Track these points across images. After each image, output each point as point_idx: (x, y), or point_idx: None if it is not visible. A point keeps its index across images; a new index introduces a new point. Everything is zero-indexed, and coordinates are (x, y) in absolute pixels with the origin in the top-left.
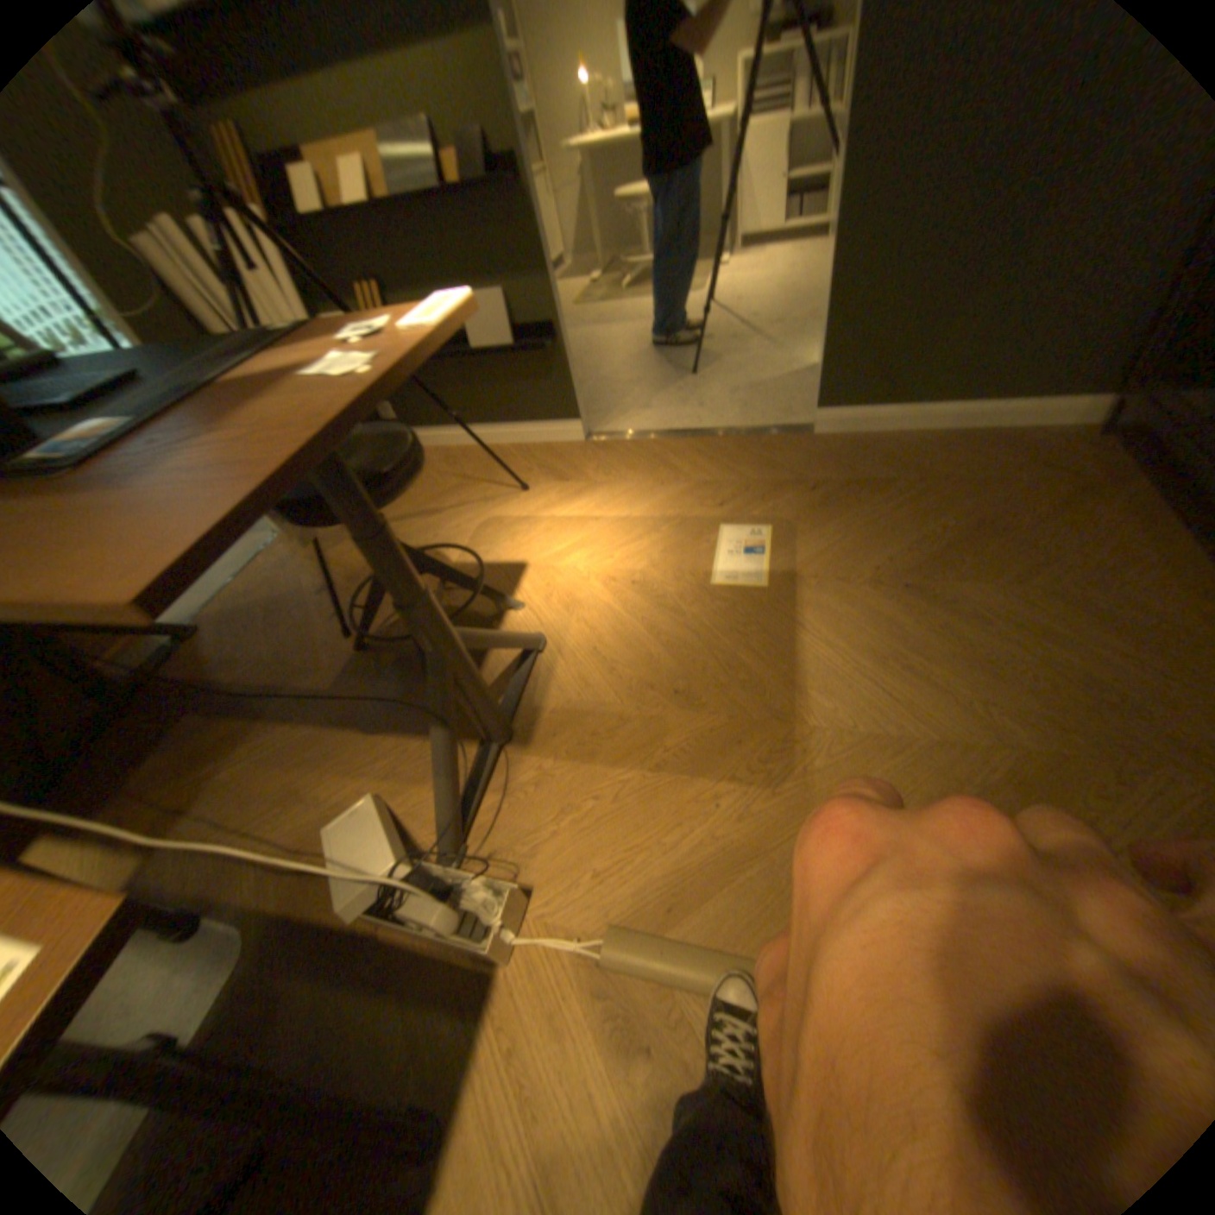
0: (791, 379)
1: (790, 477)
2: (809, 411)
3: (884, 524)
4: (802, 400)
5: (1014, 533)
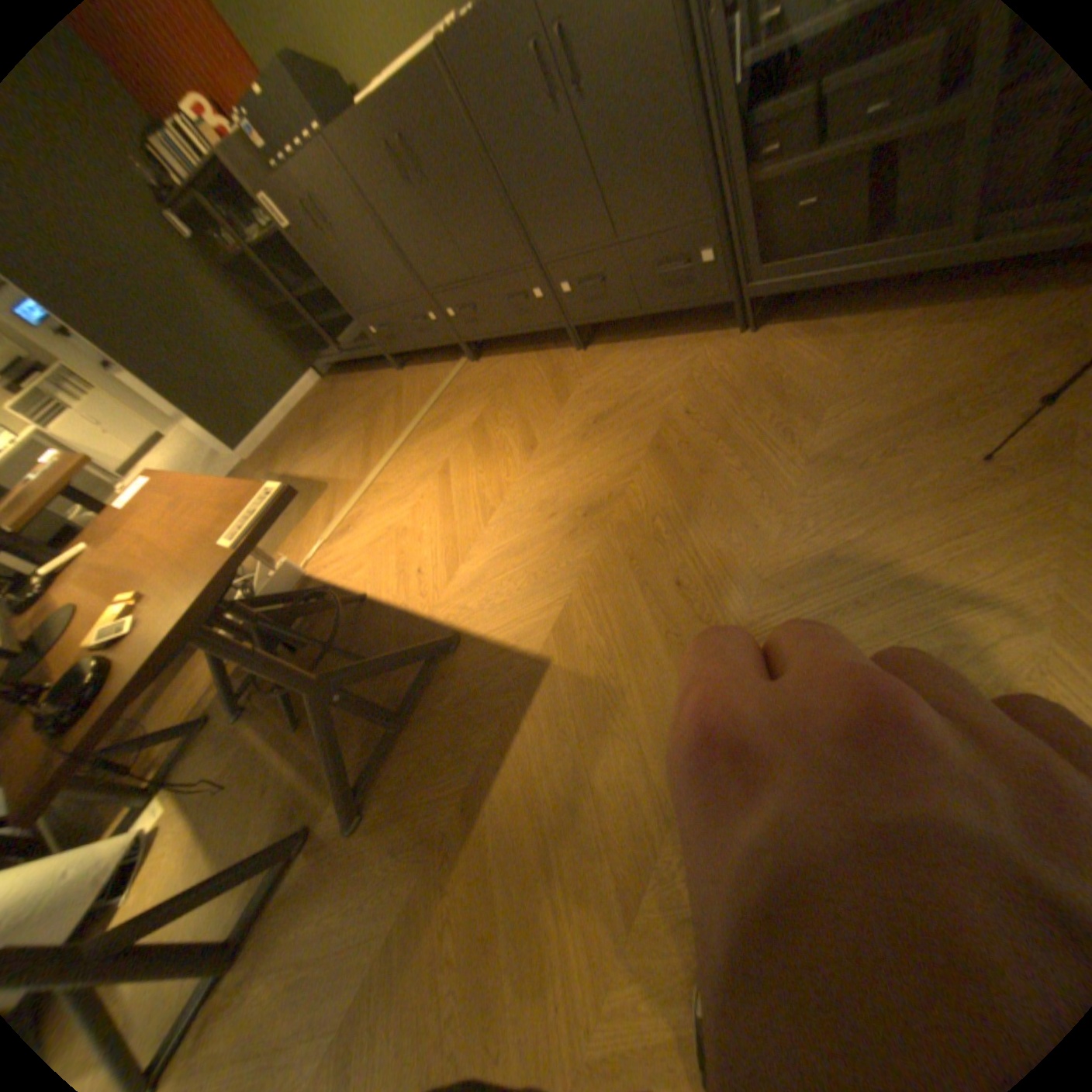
0: (216, 464)
1: (252, 471)
2: (235, 460)
3: (293, 444)
4: (229, 461)
5: (325, 410)
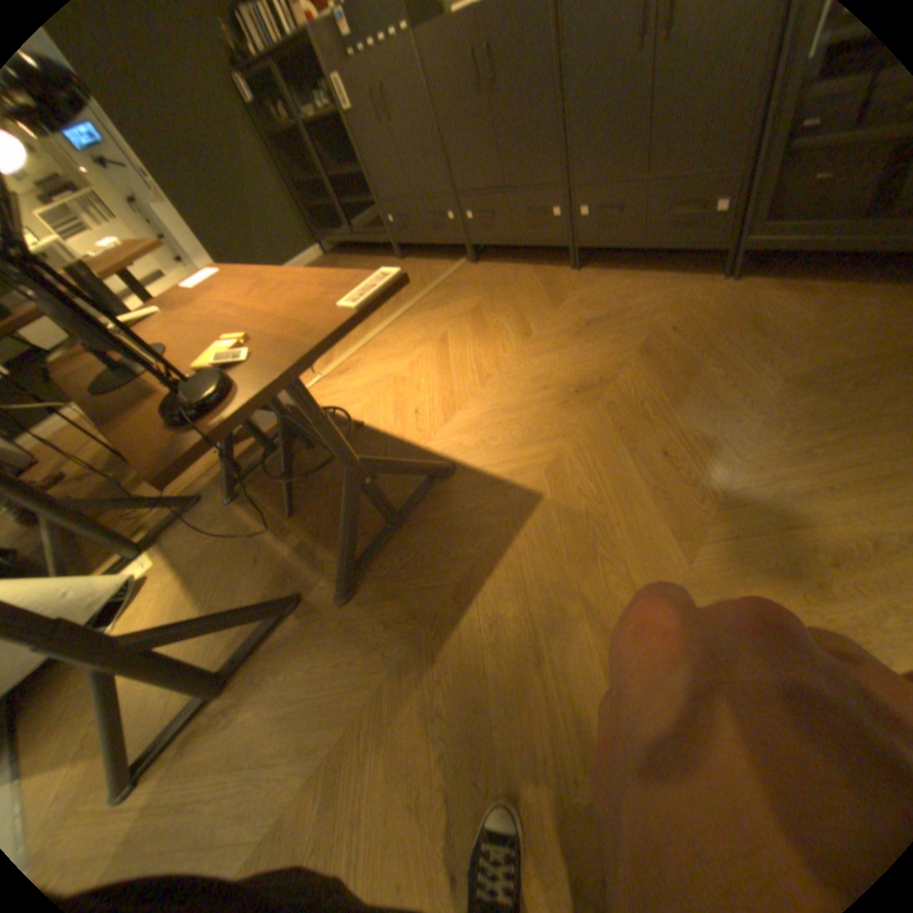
0: None
1: None
2: None
3: None
4: None
5: None
